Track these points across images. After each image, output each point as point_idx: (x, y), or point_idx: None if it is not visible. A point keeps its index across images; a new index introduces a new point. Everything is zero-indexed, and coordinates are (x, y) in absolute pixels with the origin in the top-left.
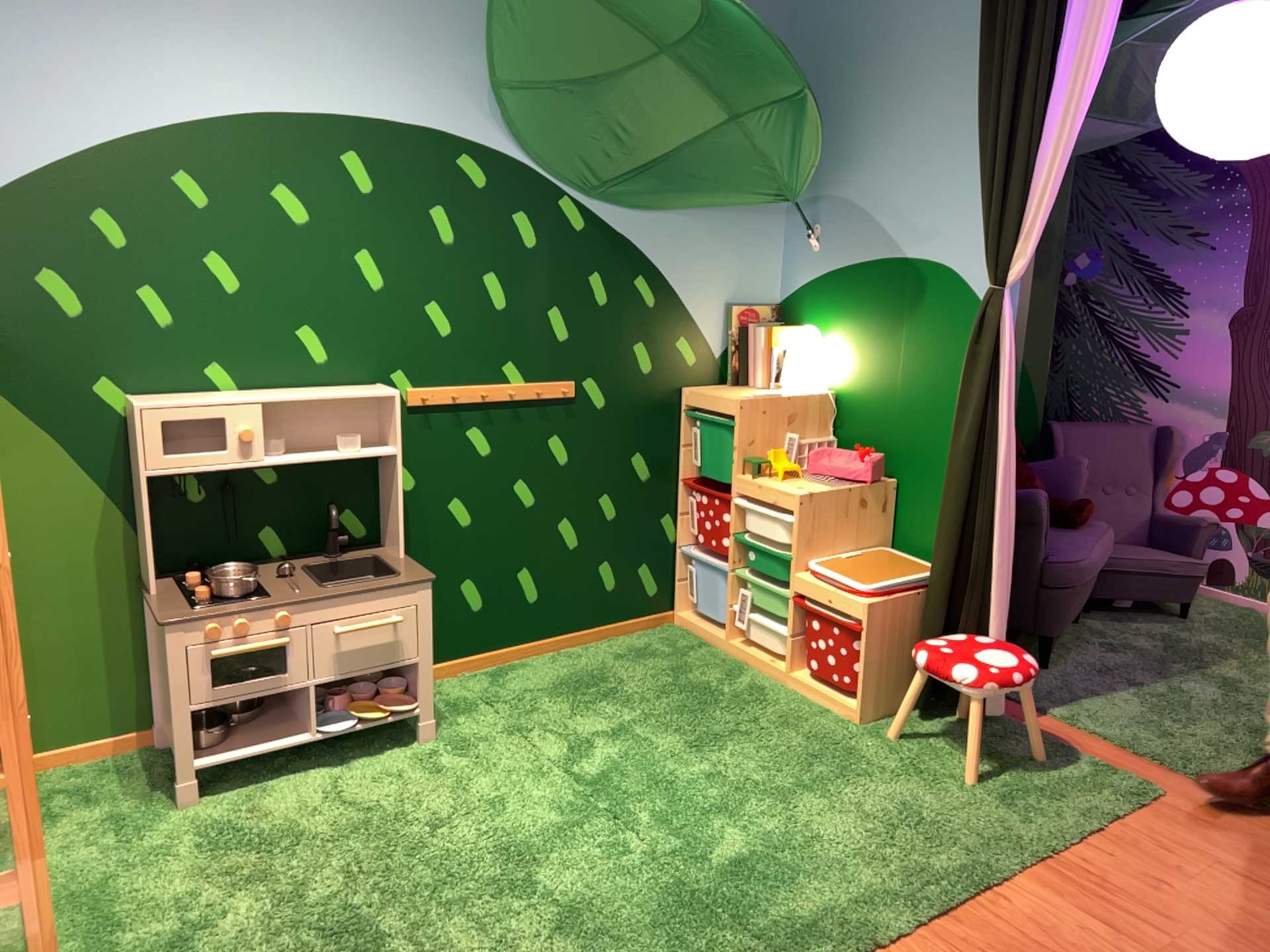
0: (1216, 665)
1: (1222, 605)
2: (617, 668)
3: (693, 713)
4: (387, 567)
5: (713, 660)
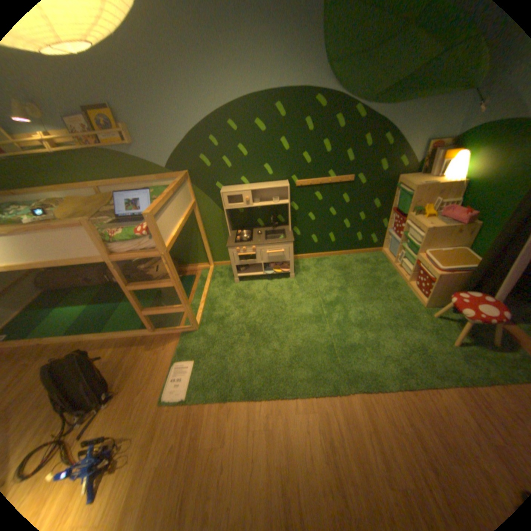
0: None
1: None
2: (354, 265)
3: (368, 288)
4: (284, 235)
5: (386, 269)
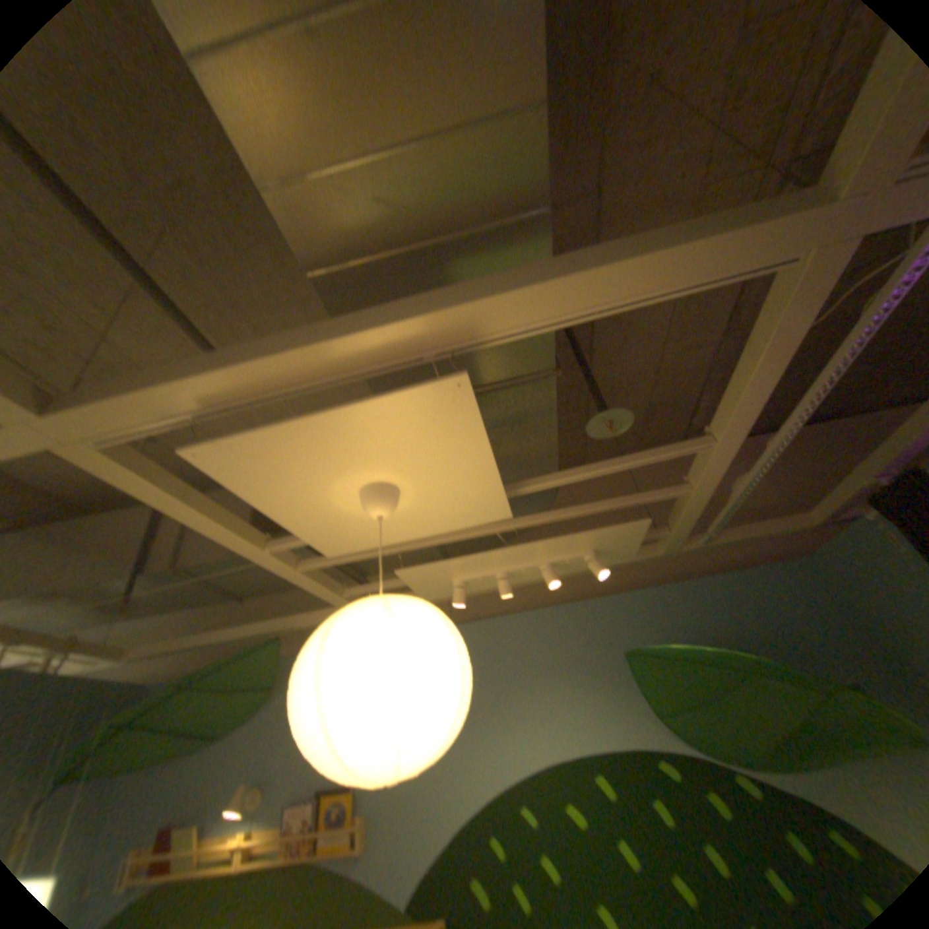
0: None
1: None
2: None
3: None
4: None
5: None
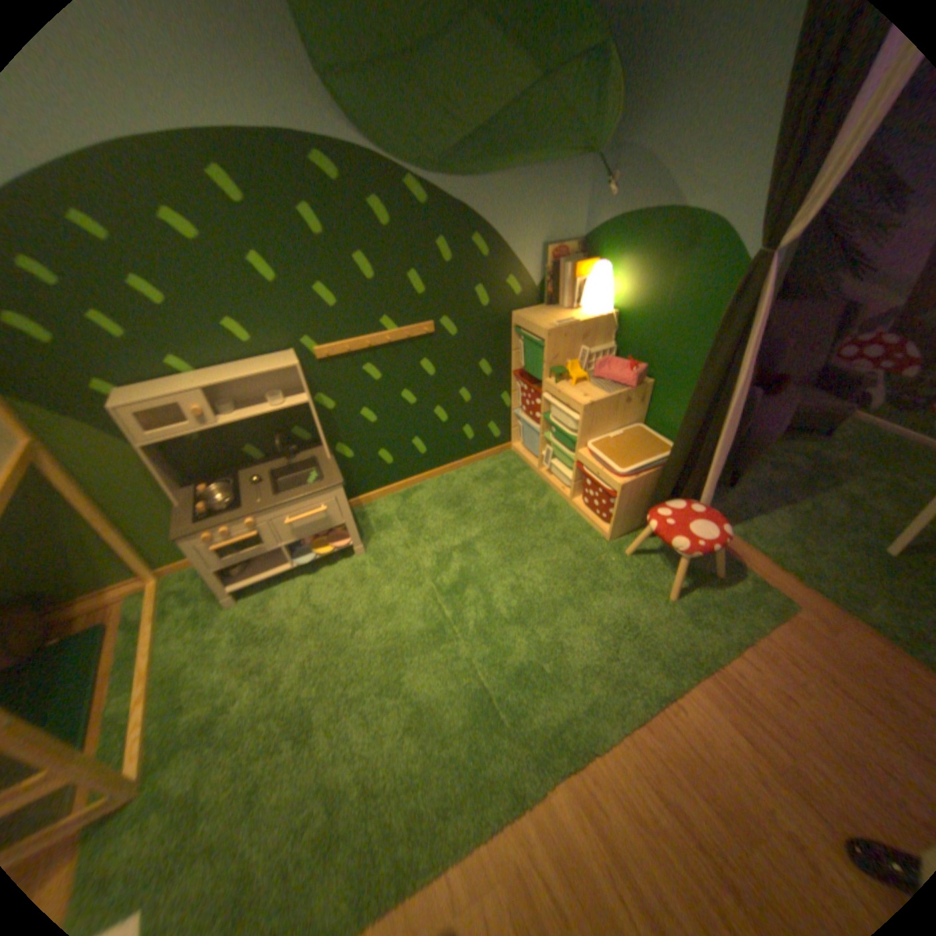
0: (847, 485)
1: (856, 425)
2: (473, 489)
3: (511, 530)
4: (318, 469)
5: (528, 482)
